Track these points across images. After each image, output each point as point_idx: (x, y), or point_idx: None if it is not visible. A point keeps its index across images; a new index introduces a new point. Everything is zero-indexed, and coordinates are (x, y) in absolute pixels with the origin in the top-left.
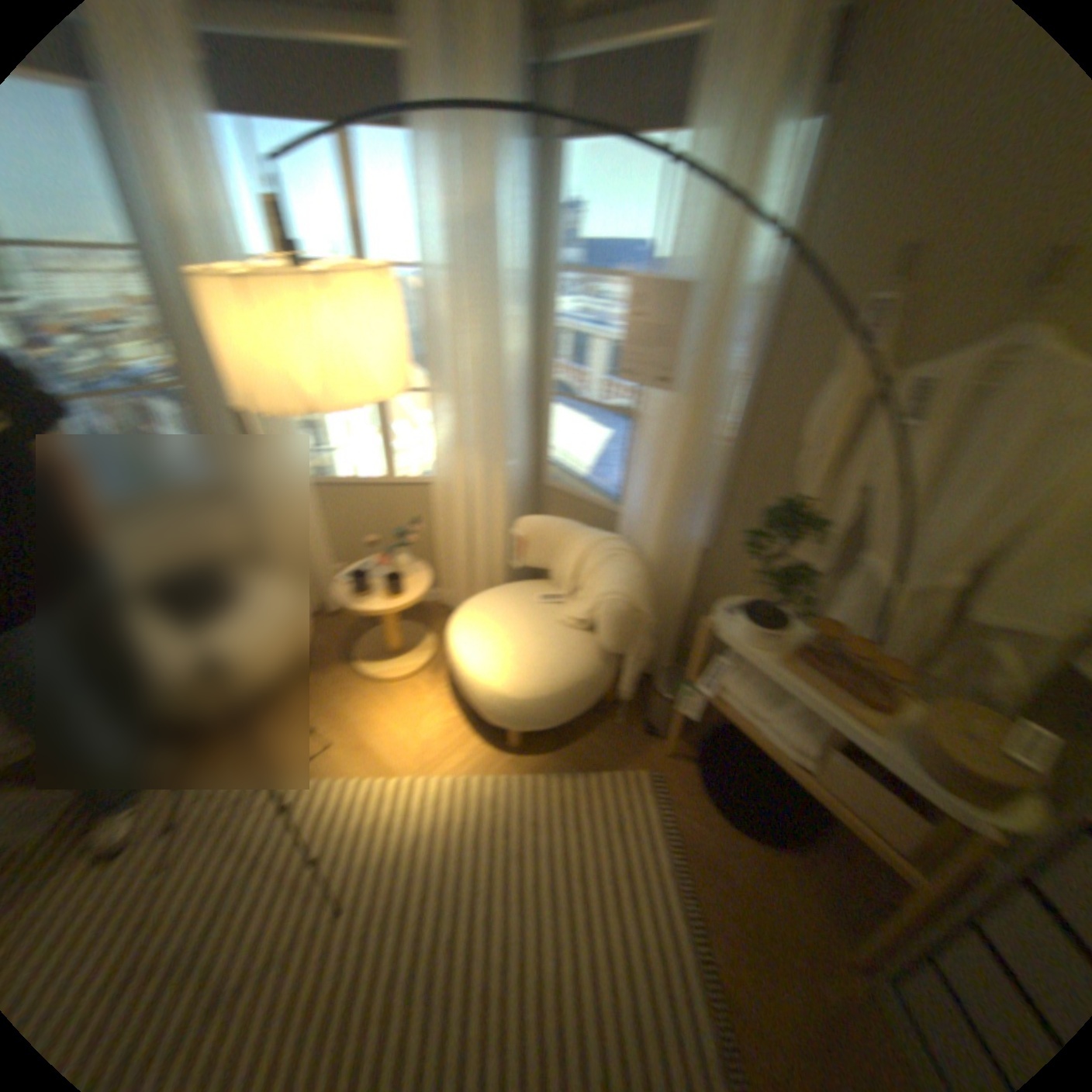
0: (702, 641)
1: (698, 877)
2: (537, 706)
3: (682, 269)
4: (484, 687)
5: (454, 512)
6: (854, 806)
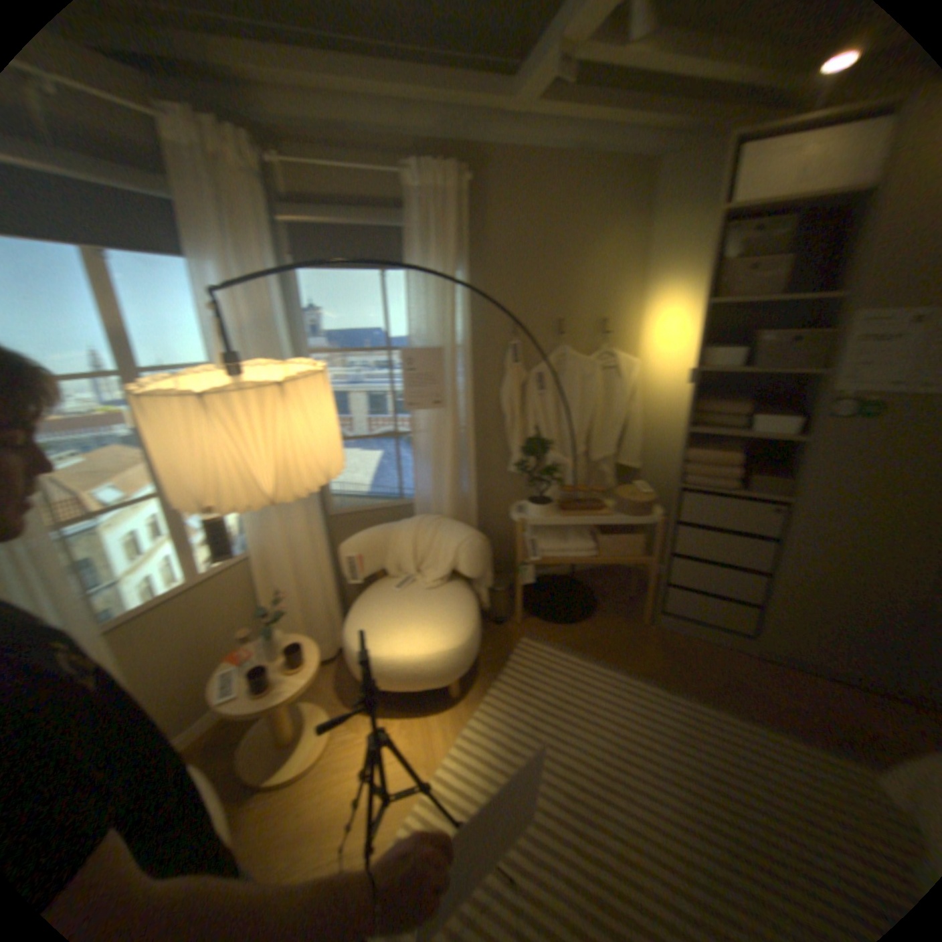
0: (524, 532)
1: (590, 652)
2: (477, 635)
3: (428, 341)
4: (444, 651)
5: (285, 569)
6: (619, 553)
